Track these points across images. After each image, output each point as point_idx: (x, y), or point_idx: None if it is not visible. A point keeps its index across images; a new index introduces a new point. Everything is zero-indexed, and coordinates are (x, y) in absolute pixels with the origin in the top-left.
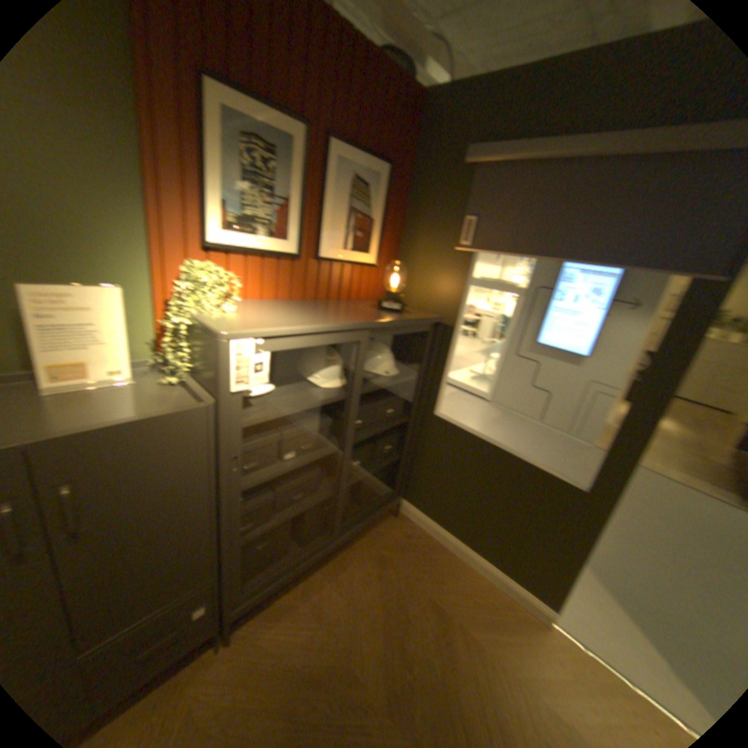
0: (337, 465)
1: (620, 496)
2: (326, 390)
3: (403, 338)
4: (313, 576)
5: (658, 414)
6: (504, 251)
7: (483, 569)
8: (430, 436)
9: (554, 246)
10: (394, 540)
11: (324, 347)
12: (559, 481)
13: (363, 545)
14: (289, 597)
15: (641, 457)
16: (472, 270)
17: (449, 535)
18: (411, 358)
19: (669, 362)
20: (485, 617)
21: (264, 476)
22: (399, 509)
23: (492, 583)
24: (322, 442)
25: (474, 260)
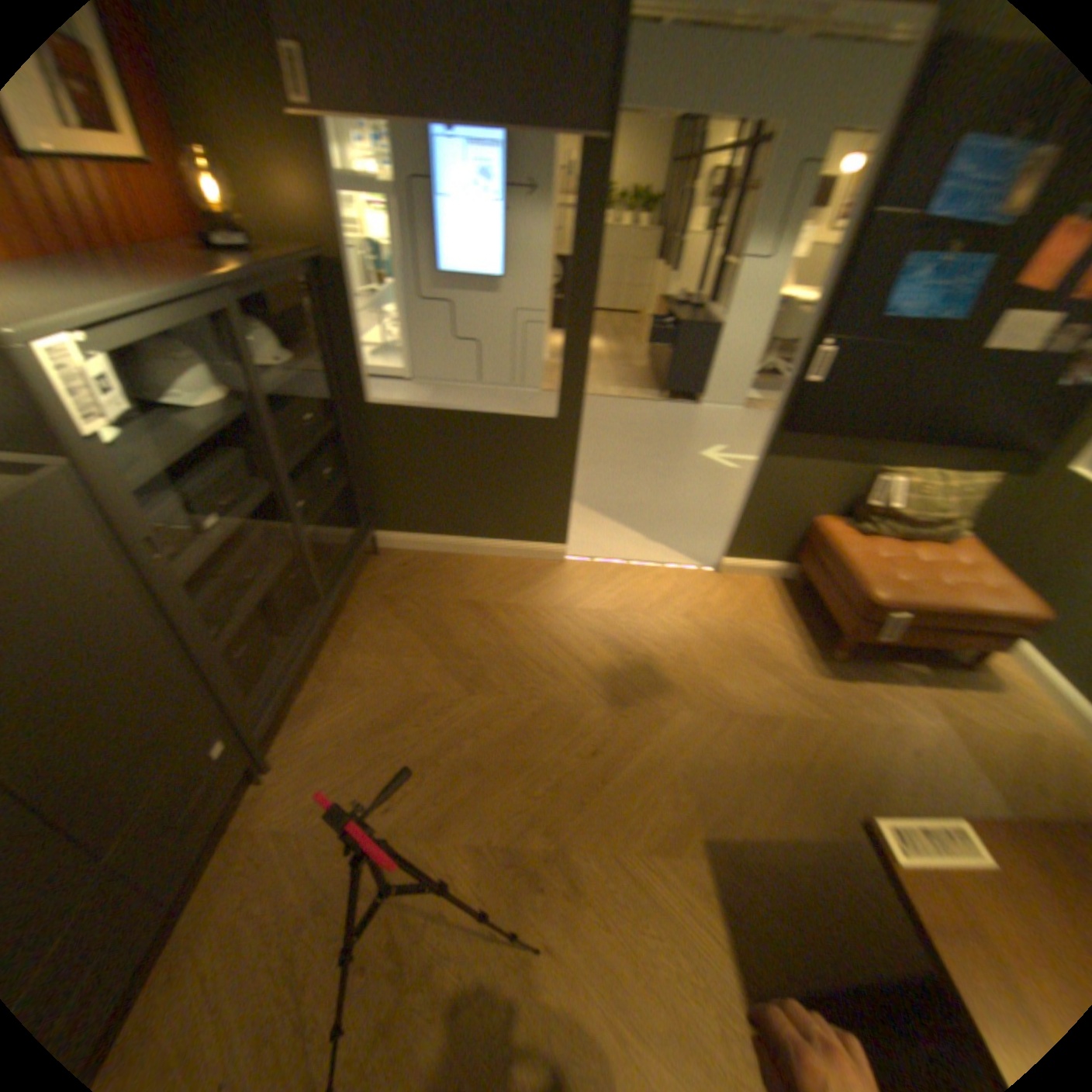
0: (276, 516)
1: (580, 407)
2: (205, 409)
3: (265, 298)
4: (319, 658)
5: (588, 309)
6: (366, 112)
7: (491, 549)
8: (374, 434)
9: (431, 100)
10: (388, 575)
11: (155, 338)
12: (529, 419)
13: (356, 599)
14: (306, 690)
15: (586, 361)
16: (327, 153)
17: (444, 537)
18: (296, 328)
19: (584, 247)
20: (510, 583)
21: (195, 558)
22: (375, 545)
23: (504, 555)
24: (243, 487)
25: (323, 133)
